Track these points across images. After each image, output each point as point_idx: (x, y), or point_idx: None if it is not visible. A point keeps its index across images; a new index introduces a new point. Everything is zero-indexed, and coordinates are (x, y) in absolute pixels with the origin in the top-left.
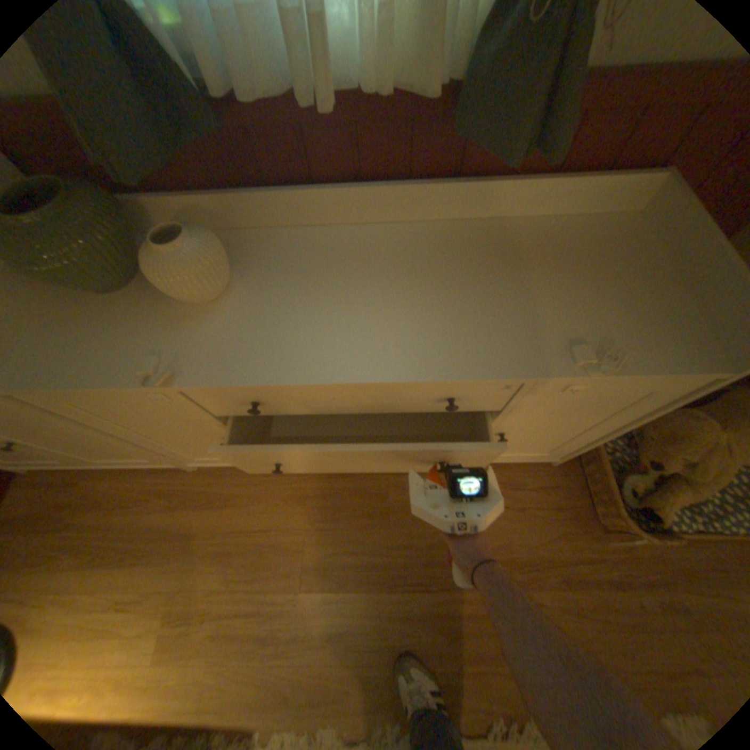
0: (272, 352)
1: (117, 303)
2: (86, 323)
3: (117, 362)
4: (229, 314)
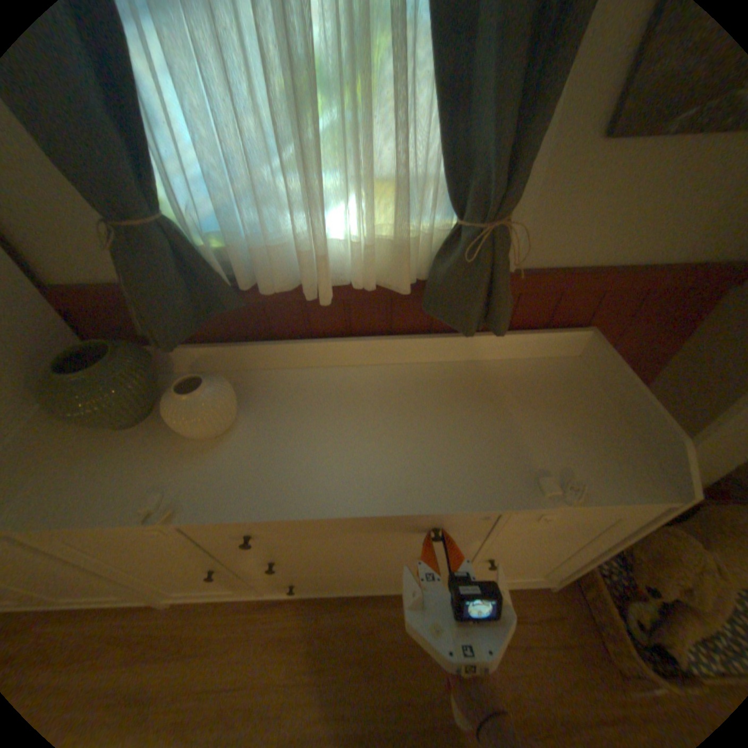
0: (268, 487)
1: (130, 440)
2: (97, 460)
3: (121, 499)
4: (231, 449)
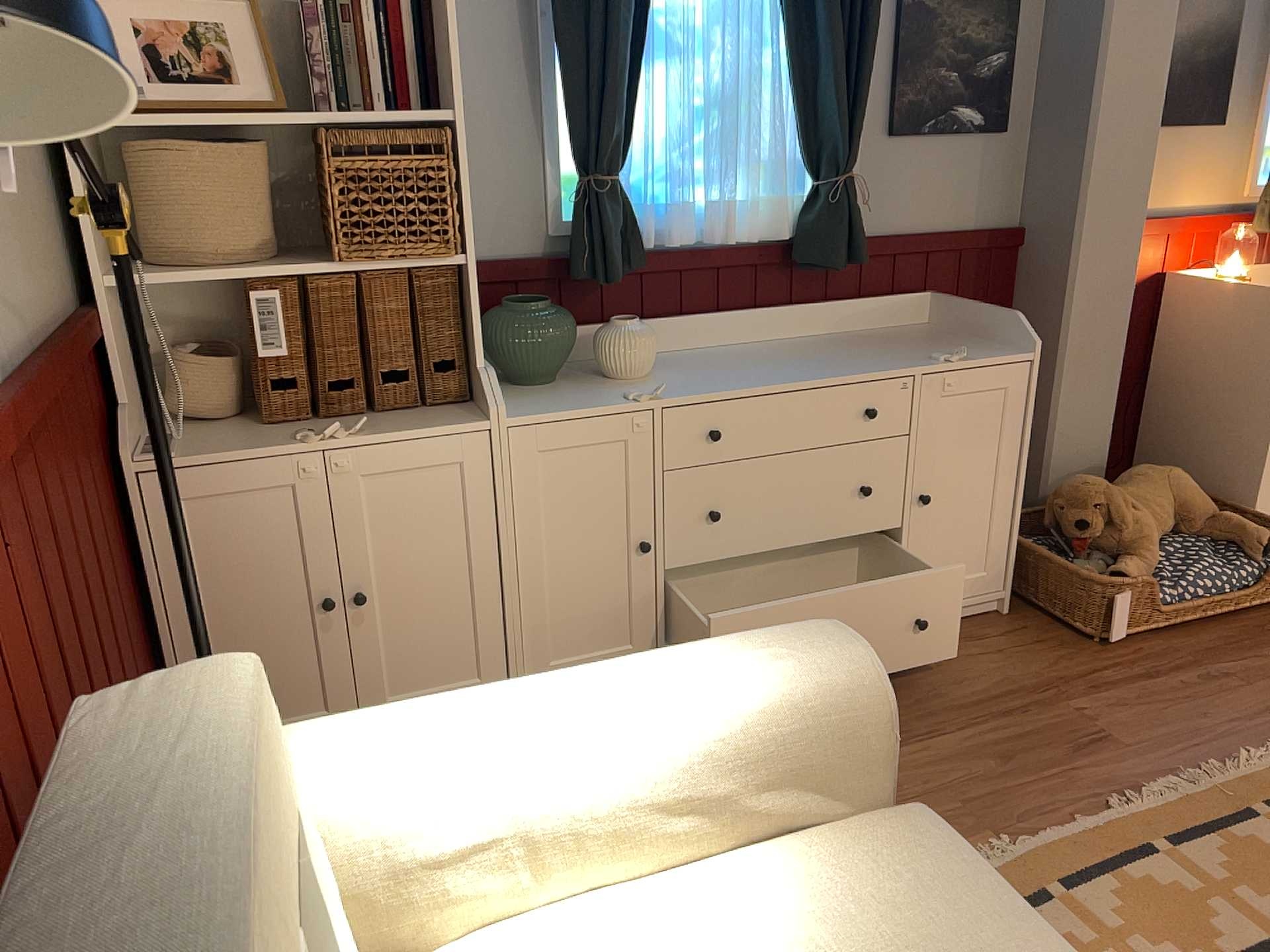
0: (724, 385)
1: (559, 388)
2: (545, 396)
3: (603, 401)
4: (667, 381)
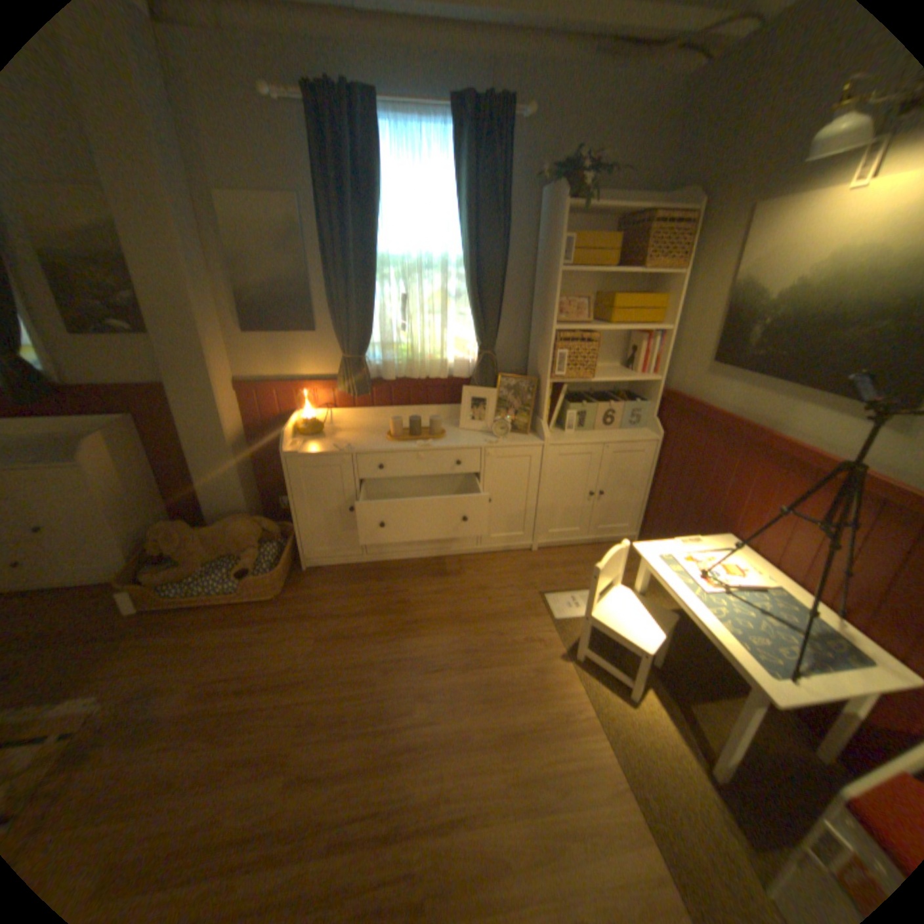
0: None
1: None
2: None
3: None
4: None
